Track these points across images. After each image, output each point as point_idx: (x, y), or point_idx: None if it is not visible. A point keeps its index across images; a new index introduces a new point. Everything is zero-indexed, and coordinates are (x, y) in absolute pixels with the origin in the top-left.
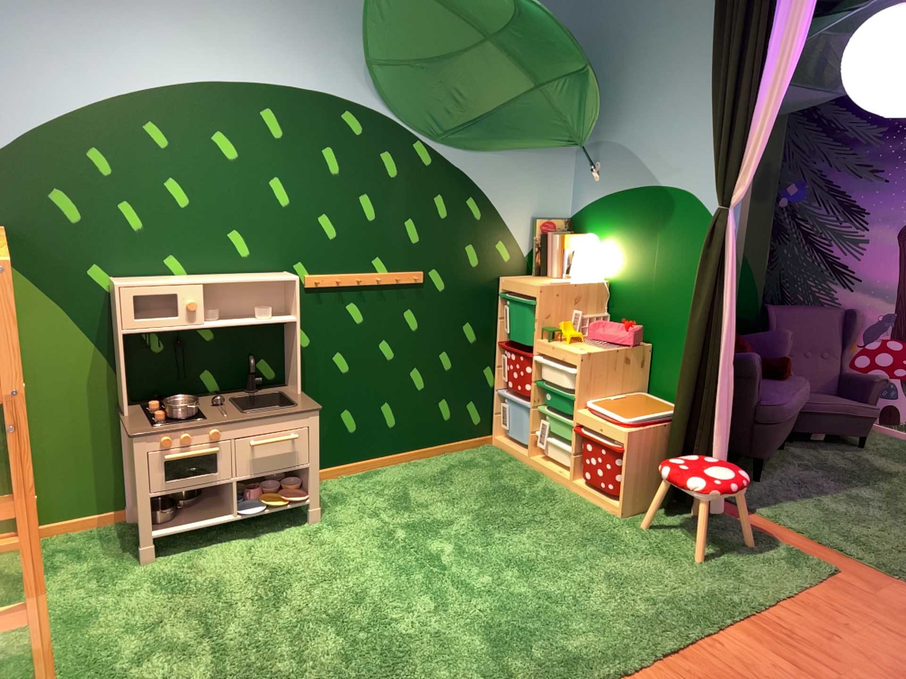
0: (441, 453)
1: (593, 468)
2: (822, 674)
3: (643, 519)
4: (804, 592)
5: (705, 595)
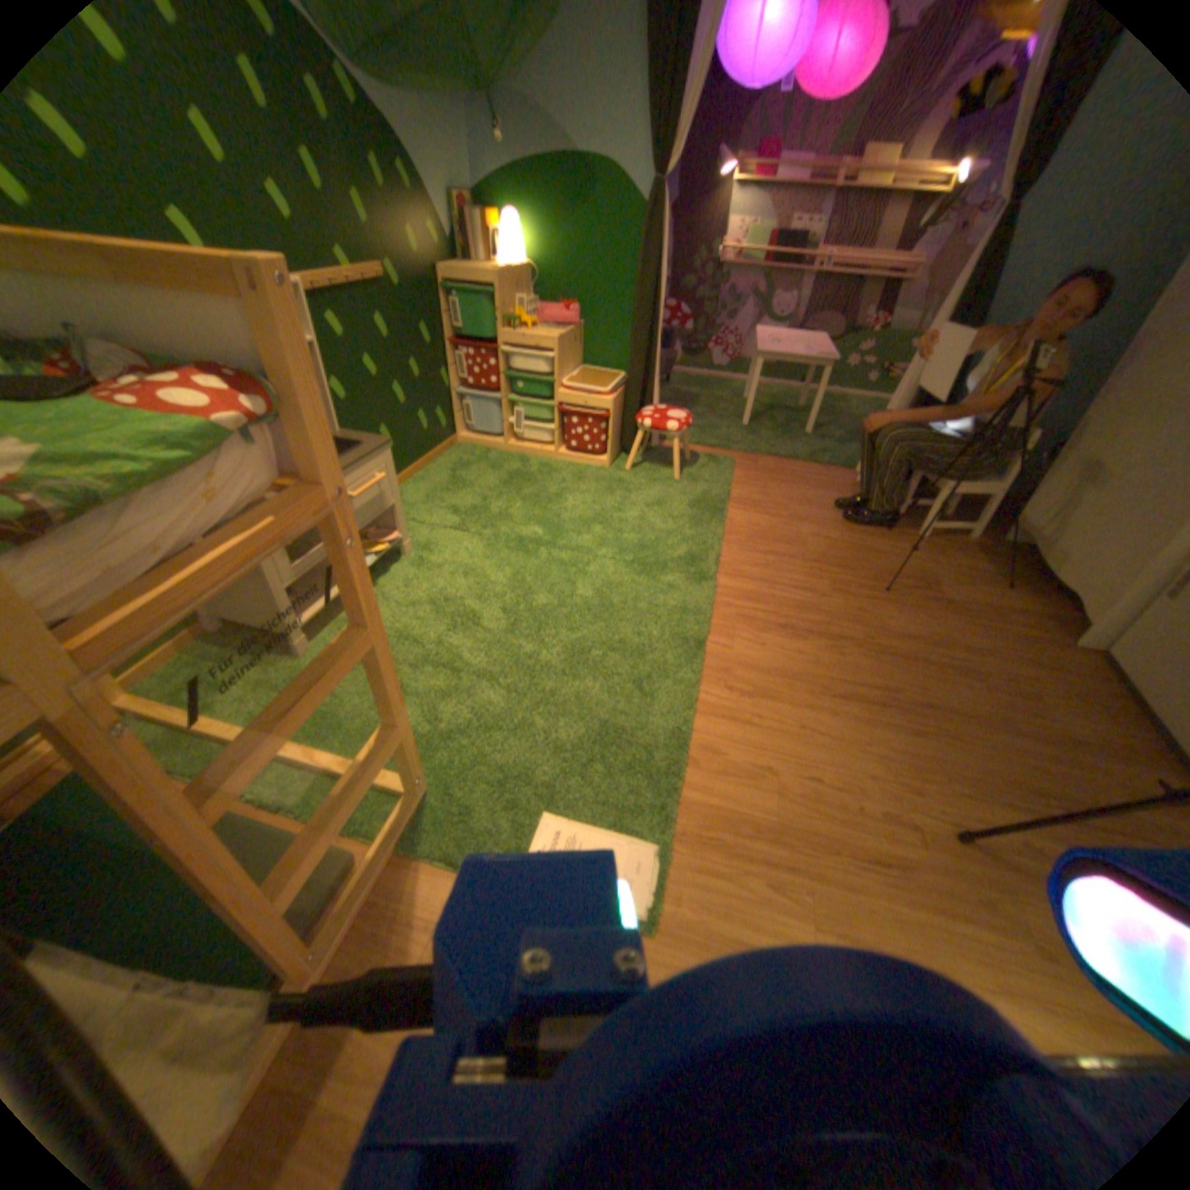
0: (425, 461)
1: (576, 437)
2: (784, 518)
3: (620, 465)
4: (735, 479)
5: (701, 499)
